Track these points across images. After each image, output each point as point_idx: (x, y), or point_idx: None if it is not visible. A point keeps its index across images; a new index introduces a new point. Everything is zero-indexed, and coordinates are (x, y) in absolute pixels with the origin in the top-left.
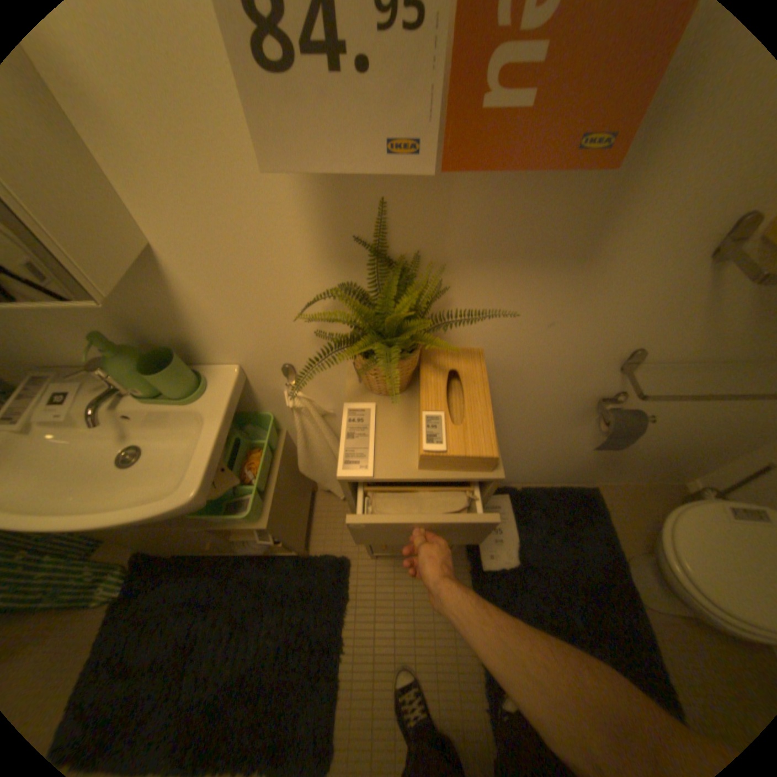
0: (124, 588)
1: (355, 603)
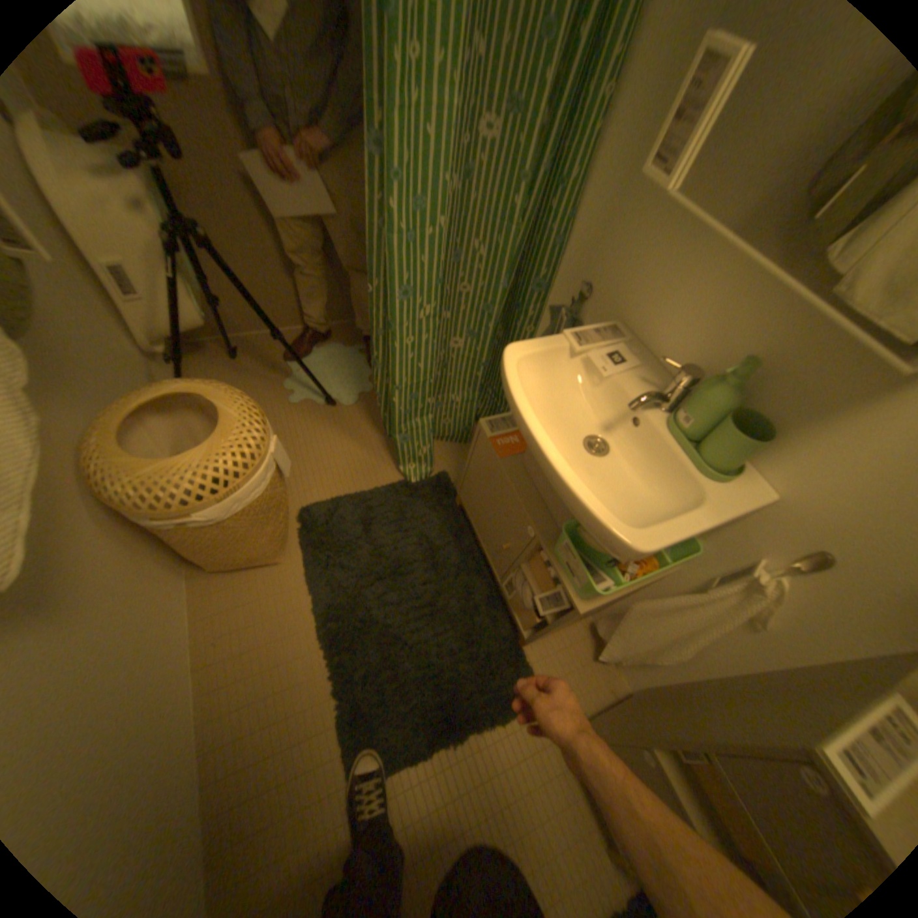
0: (422, 484)
1: (507, 738)
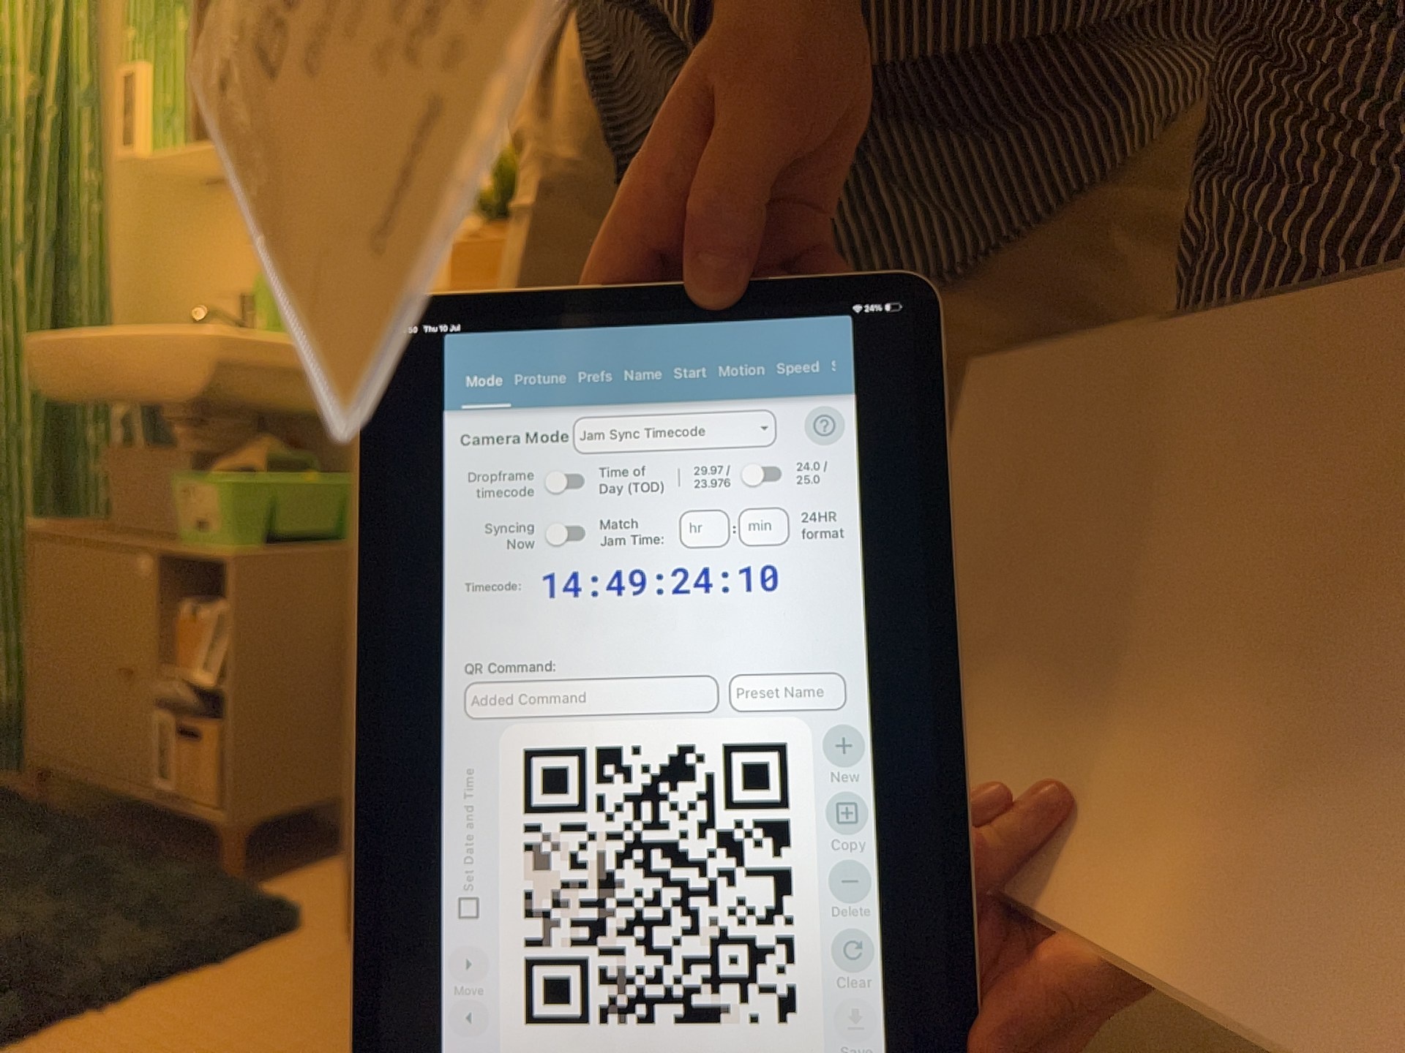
0: None
1: (221, 975)
